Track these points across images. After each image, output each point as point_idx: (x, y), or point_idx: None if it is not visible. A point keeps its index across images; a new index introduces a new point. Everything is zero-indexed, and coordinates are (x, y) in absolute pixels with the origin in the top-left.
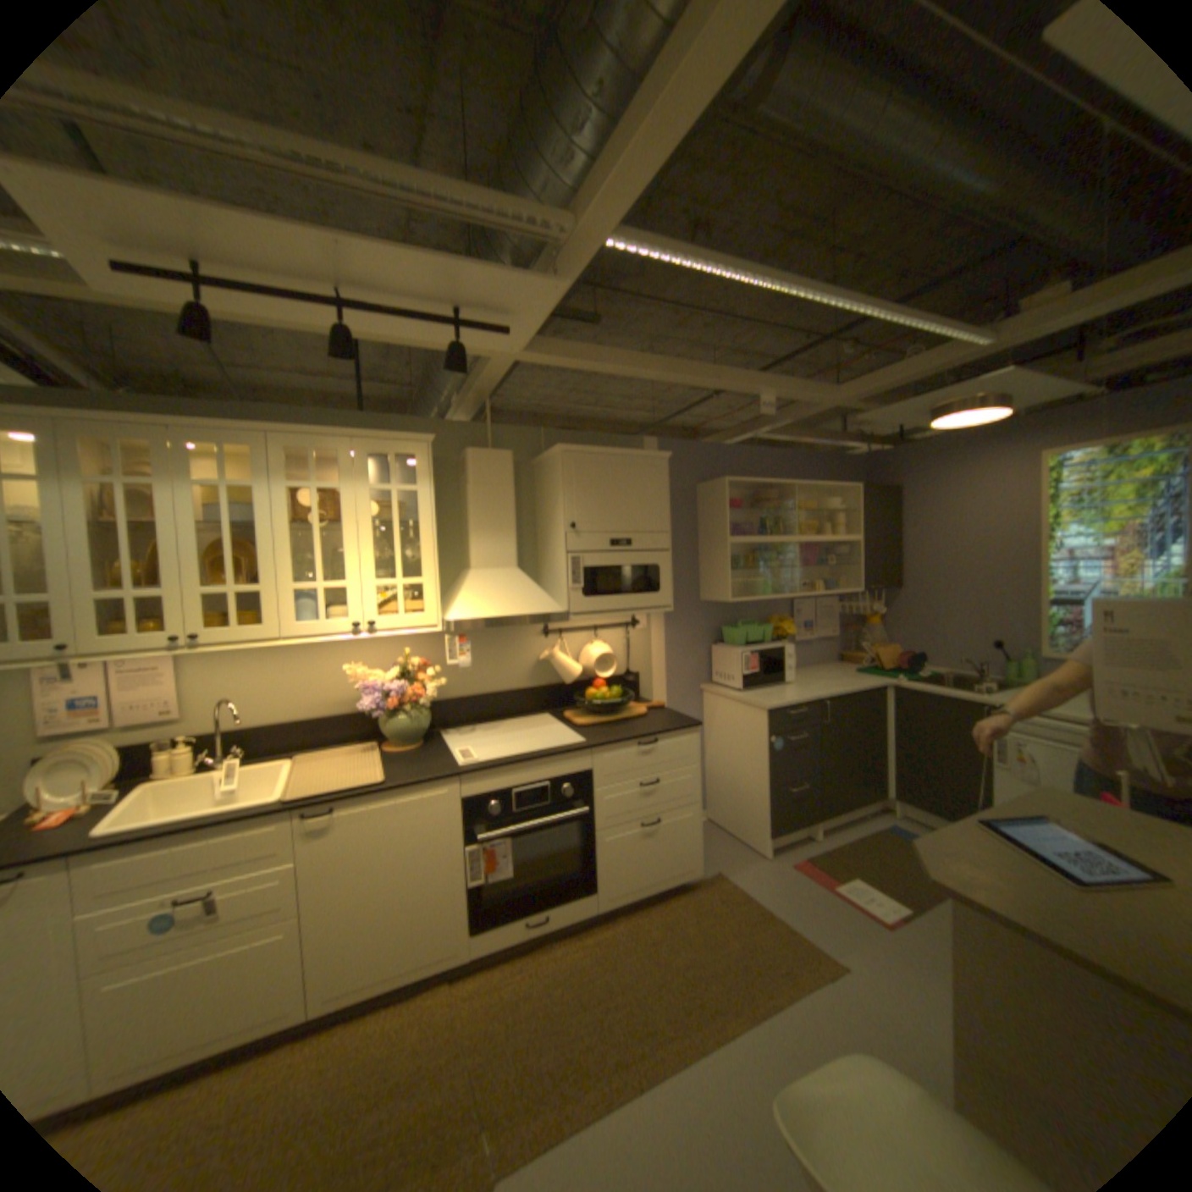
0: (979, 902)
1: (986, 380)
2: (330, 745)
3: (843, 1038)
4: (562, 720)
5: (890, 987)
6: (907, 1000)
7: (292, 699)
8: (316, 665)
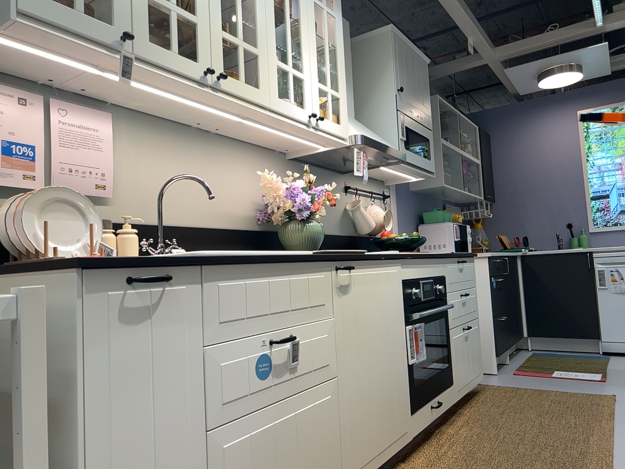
0: None
1: (589, 50)
2: None
3: None
4: None
5: None
6: None
7: (199, 203)
8: (216, 172)
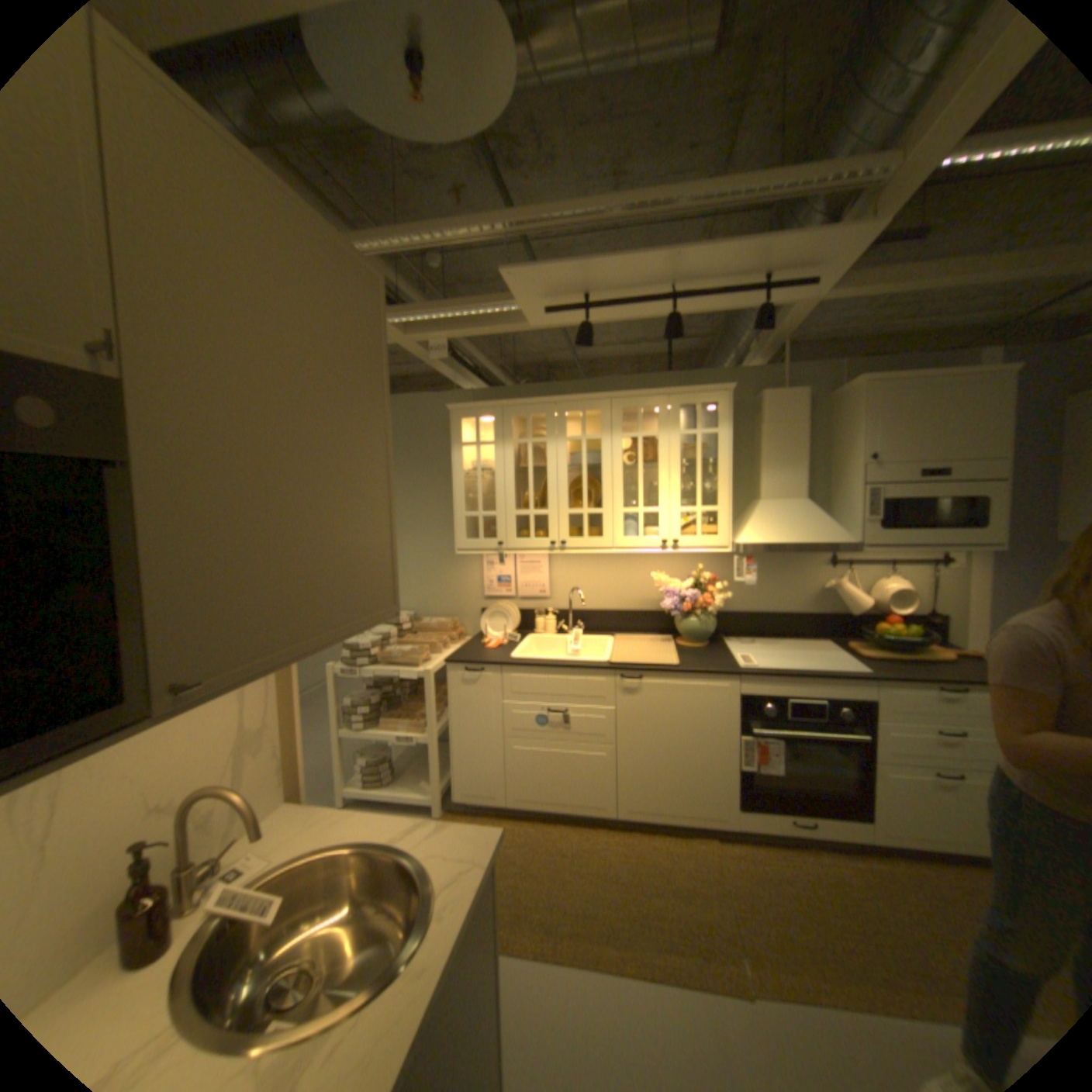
0: None
1: None
2: (637, 632)
3: None
4: (846, 649)
5: None
6: None
7: (614, 594)
8: (631, 571)
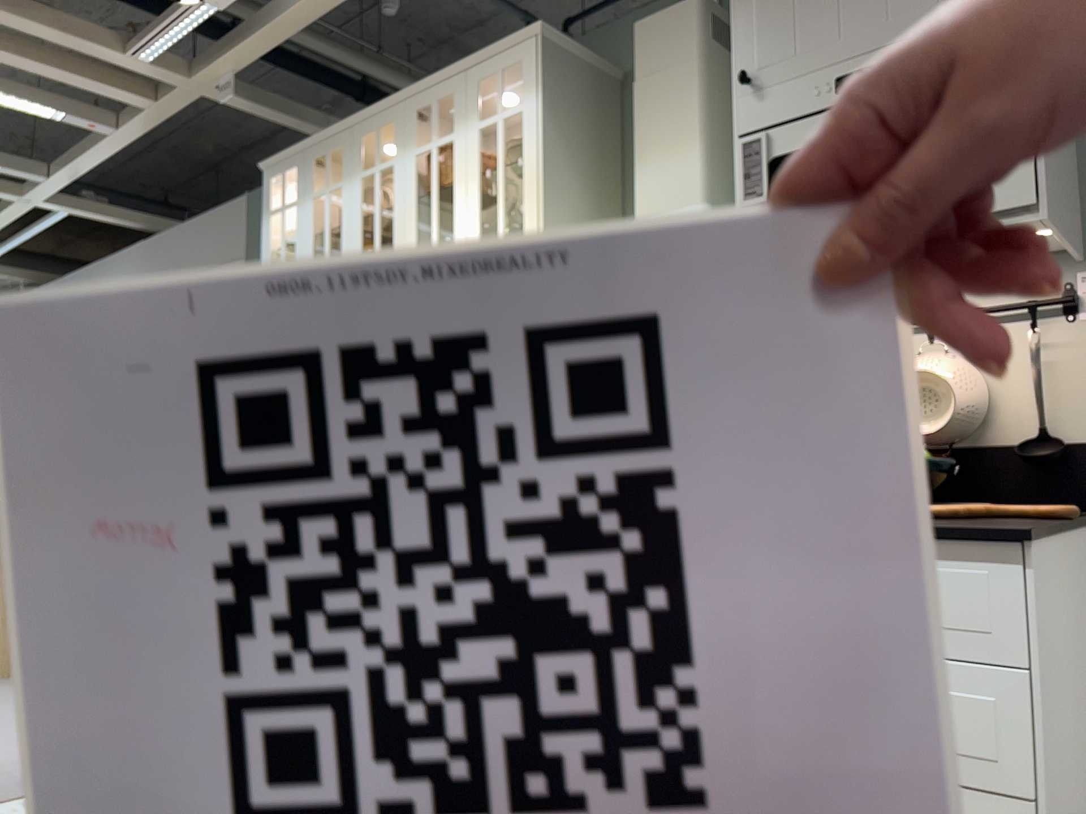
0: None
1: None
2: None
3: None
4: None
5: None
6: None
7: None
8: None
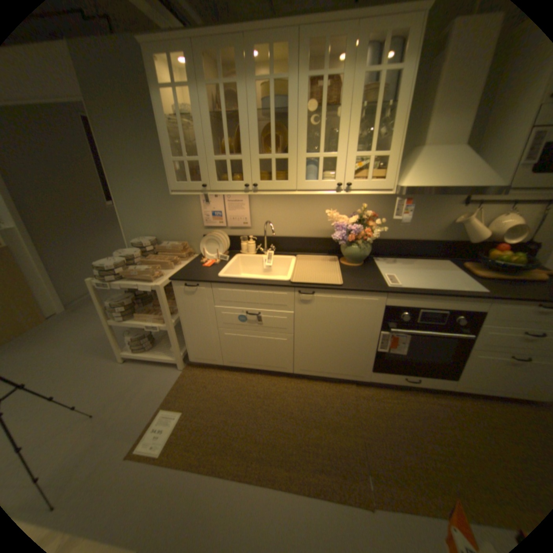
0: None
1: None
2: (313, 252)
3: None
4: (463, 267)
5: None
6: None
7: (297, 225)
8: (311, 207)
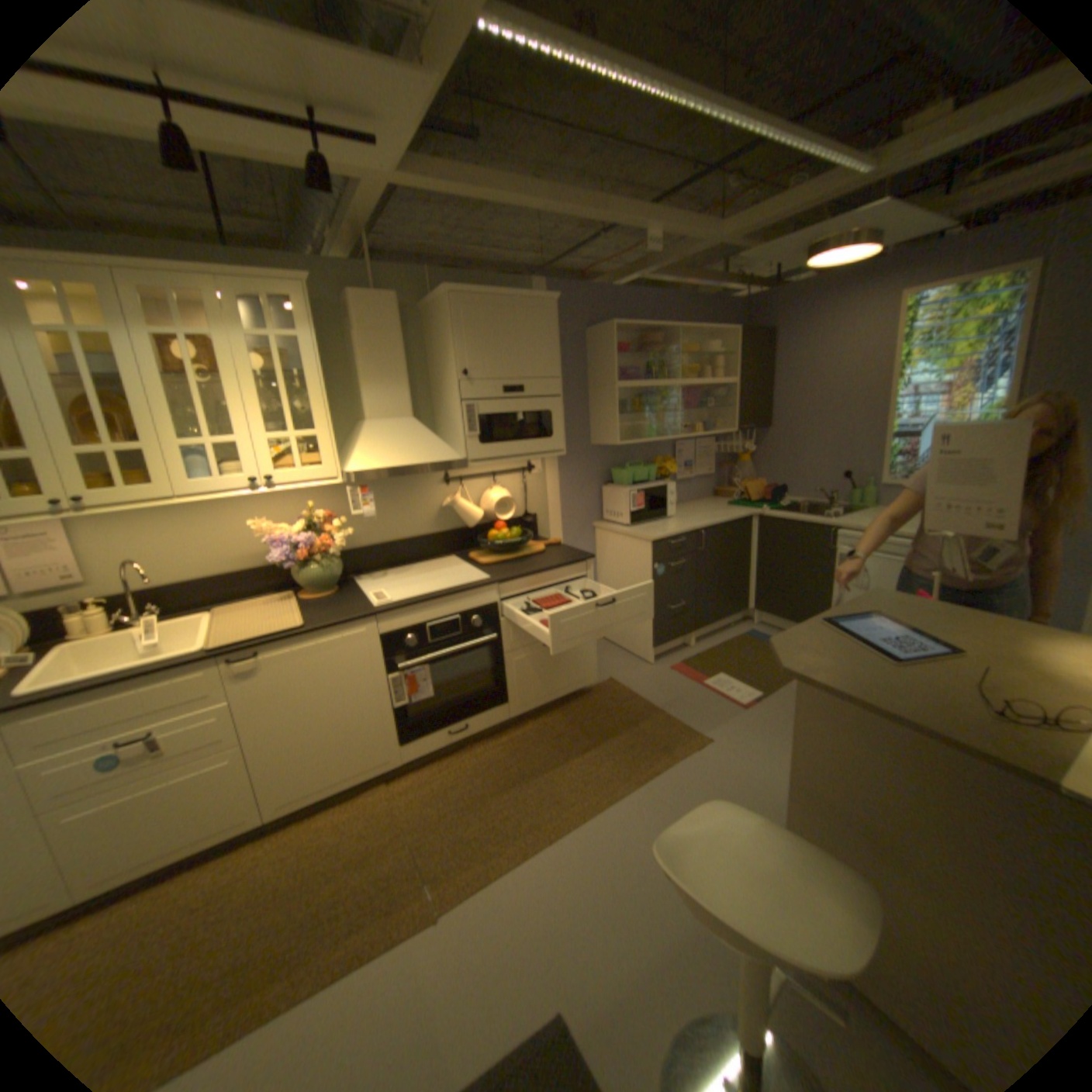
0: (816, 680)
1: (862, 213)
2: (246, 596)
3: (706, 787)
4: (468, 560)
5: (742, 748)
6: (755, 756)
7: (200, 556)
8: (218, 521)
